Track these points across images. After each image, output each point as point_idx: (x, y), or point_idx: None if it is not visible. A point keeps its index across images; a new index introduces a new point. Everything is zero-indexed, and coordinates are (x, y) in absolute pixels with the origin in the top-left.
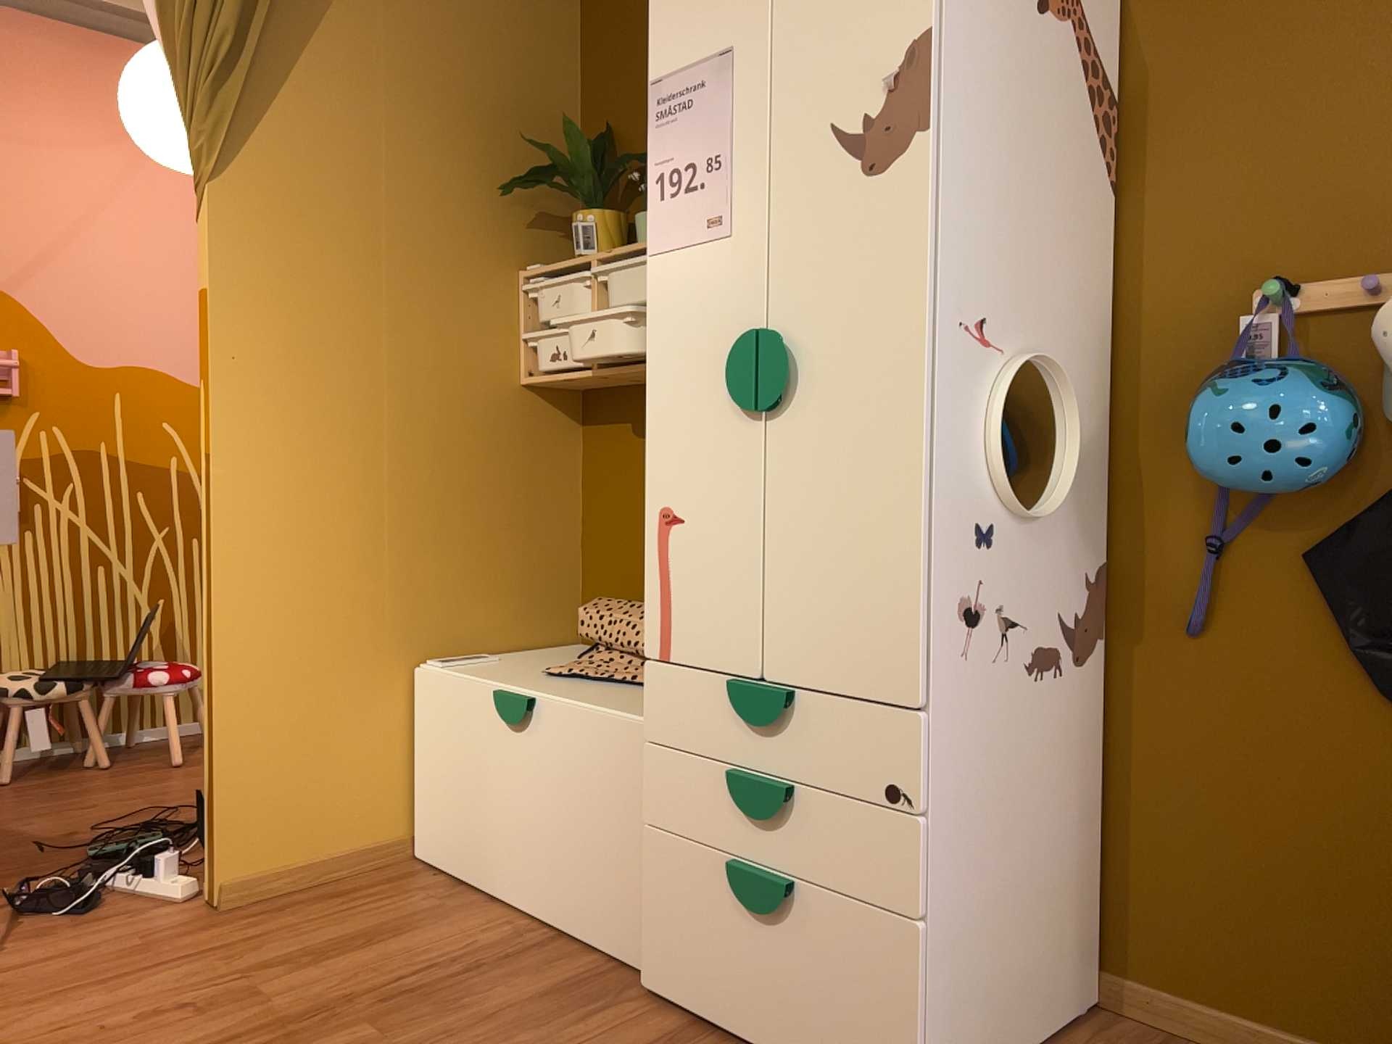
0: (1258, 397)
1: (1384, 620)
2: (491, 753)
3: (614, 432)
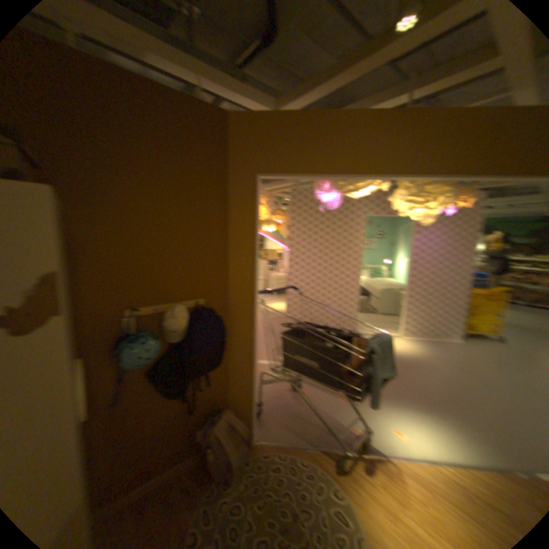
0: (141, 348)
1: (163, 383)
2: None
3: None
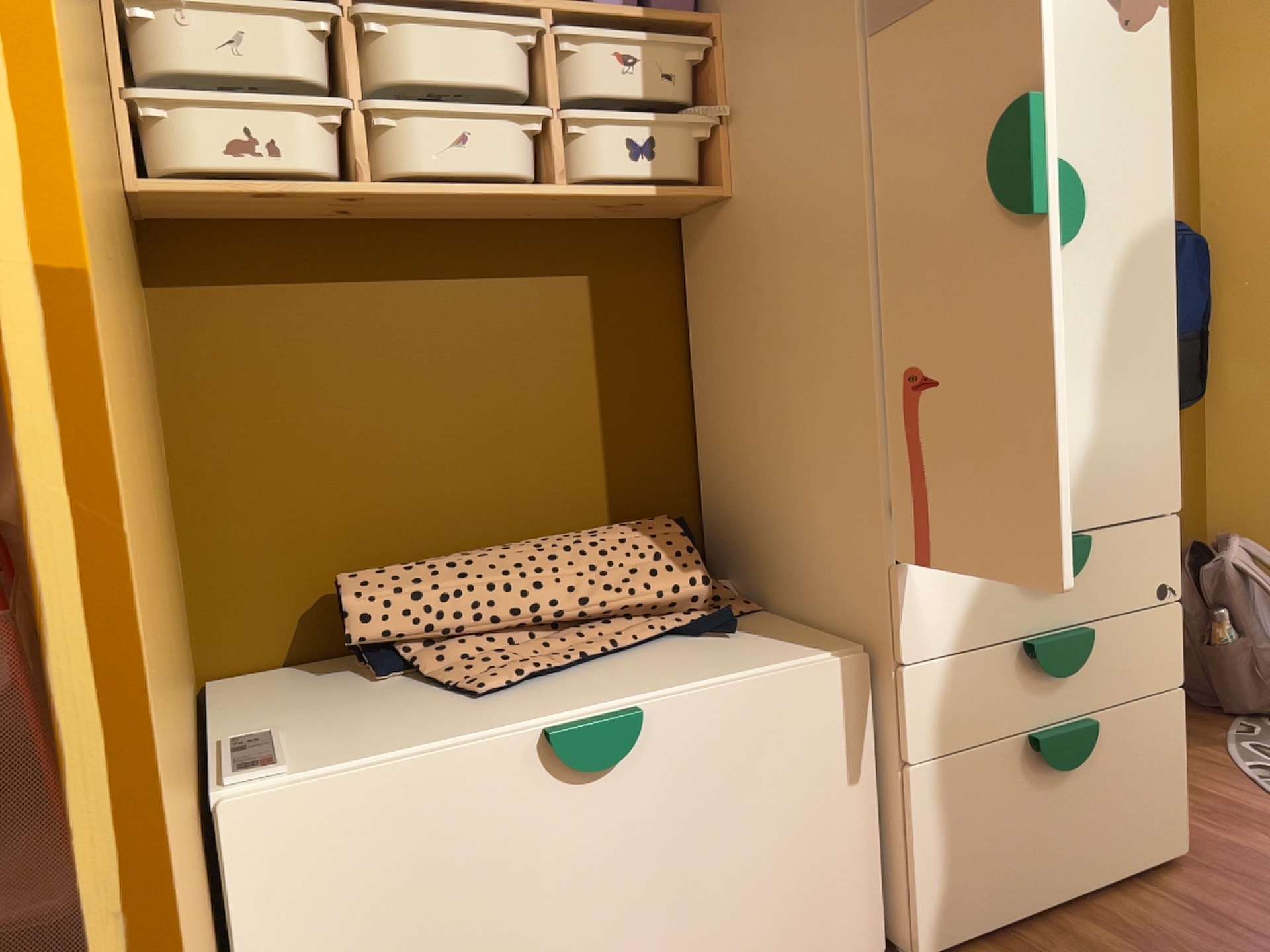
0: None
1: None
2: (531, 851)
3: (251, 302)
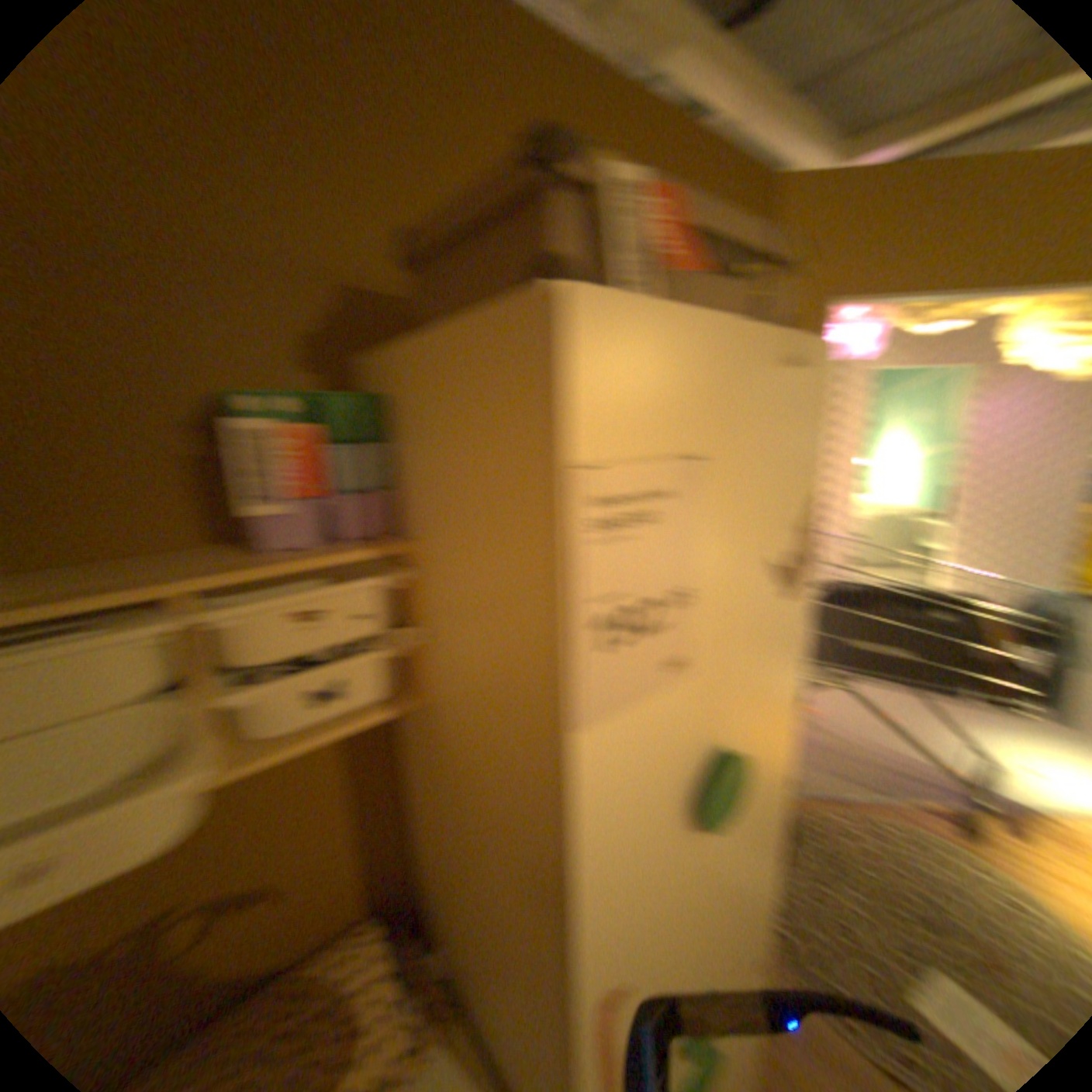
0: None
1: None
2: None
3: None
